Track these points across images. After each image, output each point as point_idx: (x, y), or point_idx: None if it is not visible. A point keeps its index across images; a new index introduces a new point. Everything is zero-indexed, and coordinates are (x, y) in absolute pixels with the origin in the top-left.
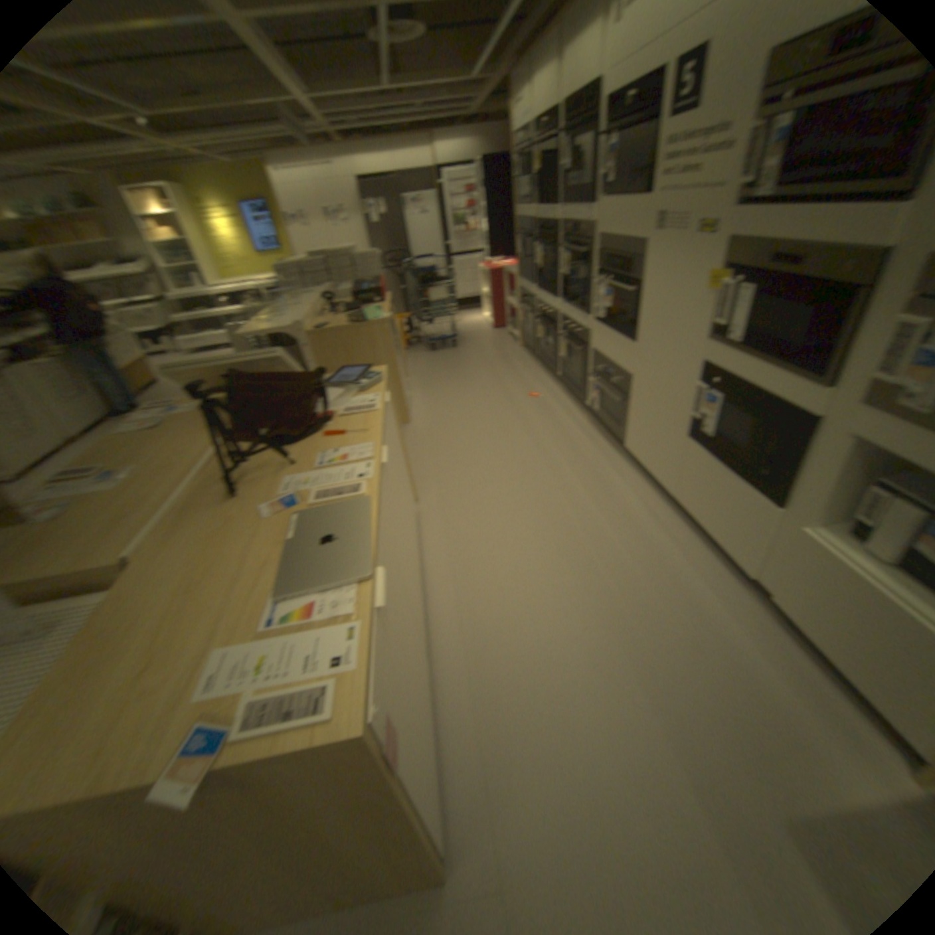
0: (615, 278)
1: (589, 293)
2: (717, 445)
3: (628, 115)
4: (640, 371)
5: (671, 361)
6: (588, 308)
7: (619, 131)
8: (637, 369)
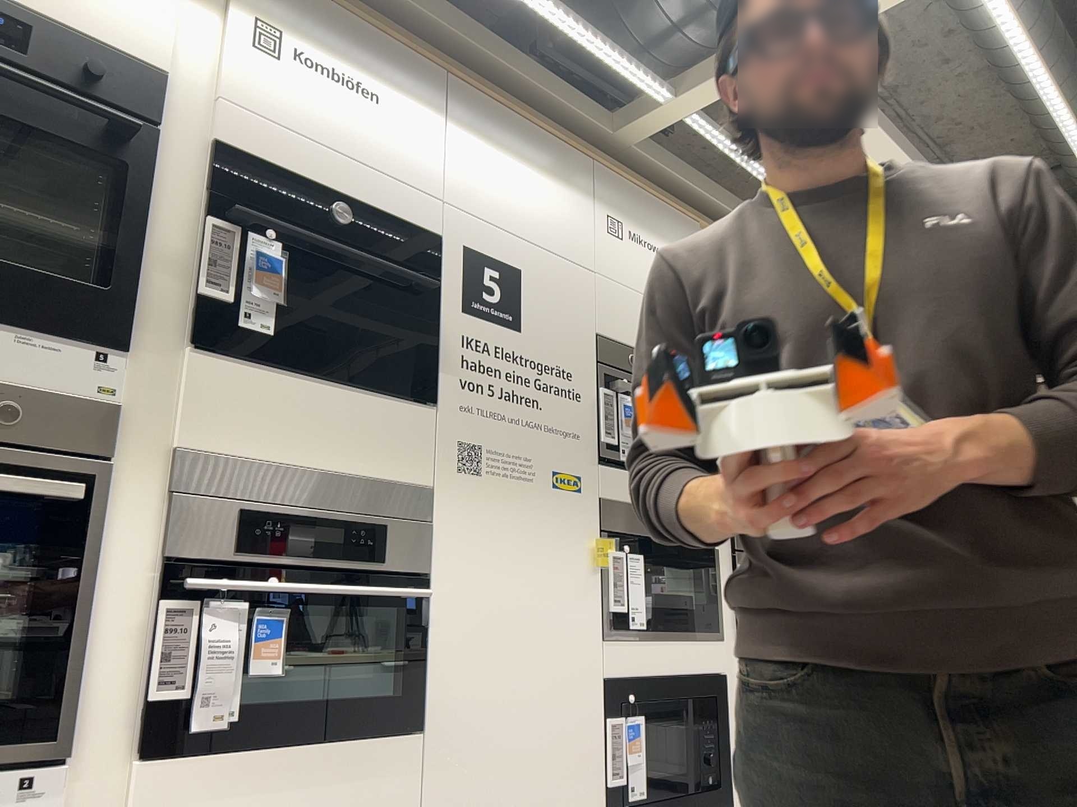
0: (287, 580)
1: (63, 666)
2: (655, 805)
3: (315, 230)
4: (448, 802)
5: (541, 719)
6: (41, 739)
7: (271, 236)
8: (436, 804)
